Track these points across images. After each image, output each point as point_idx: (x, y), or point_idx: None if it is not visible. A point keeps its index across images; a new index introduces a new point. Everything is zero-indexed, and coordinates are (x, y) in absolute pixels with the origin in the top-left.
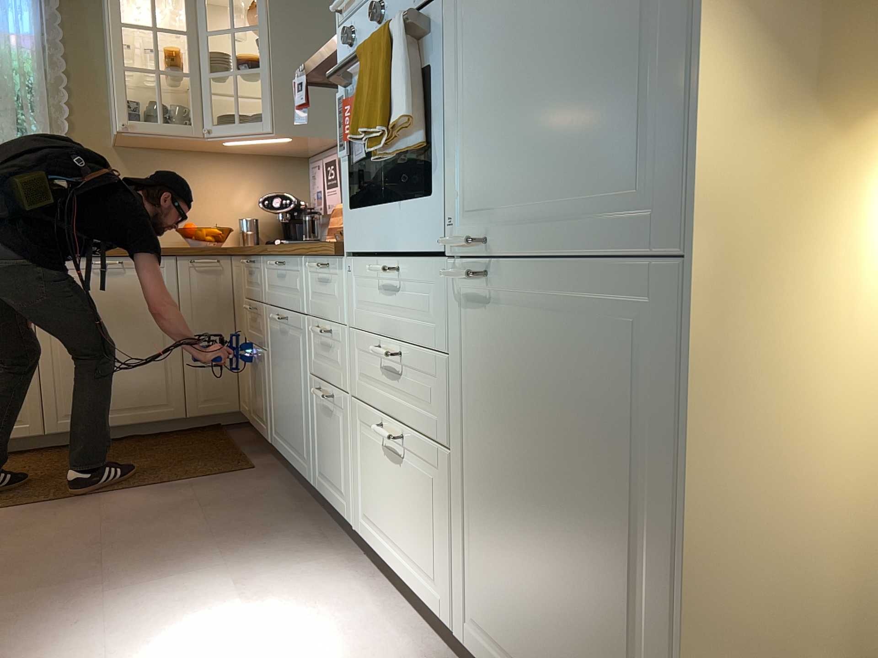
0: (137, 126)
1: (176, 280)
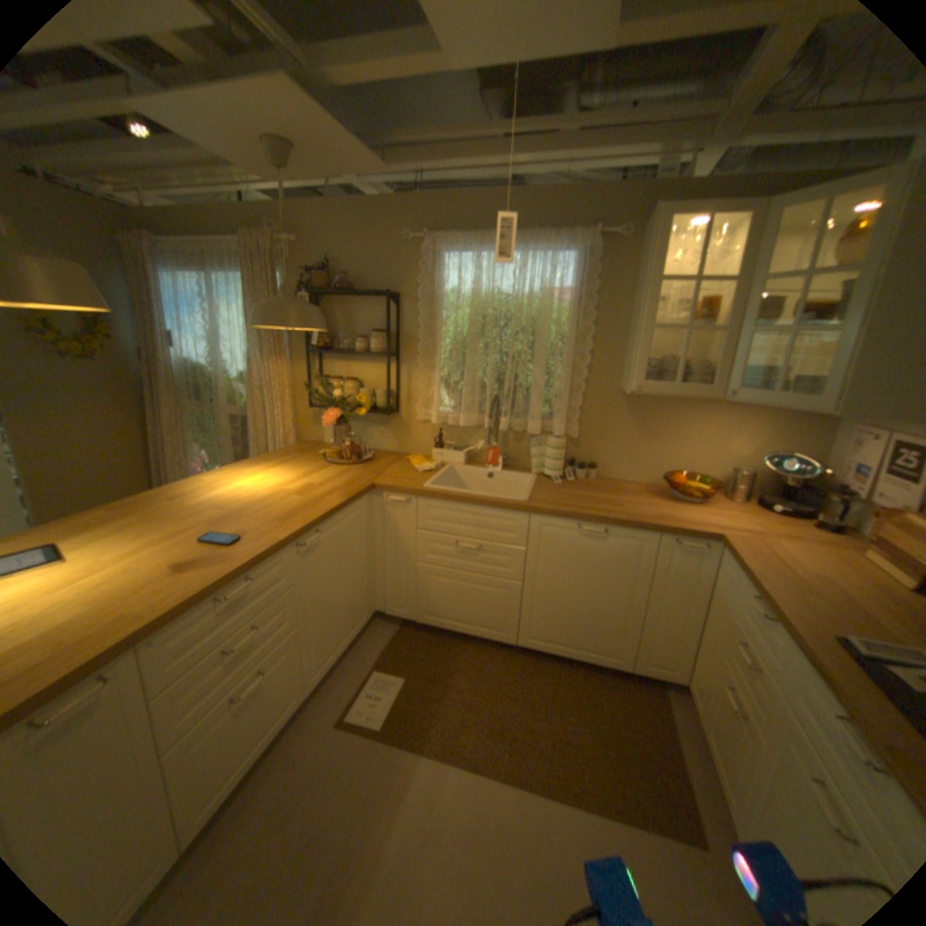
0: (653, 387)
1: (657, 557)
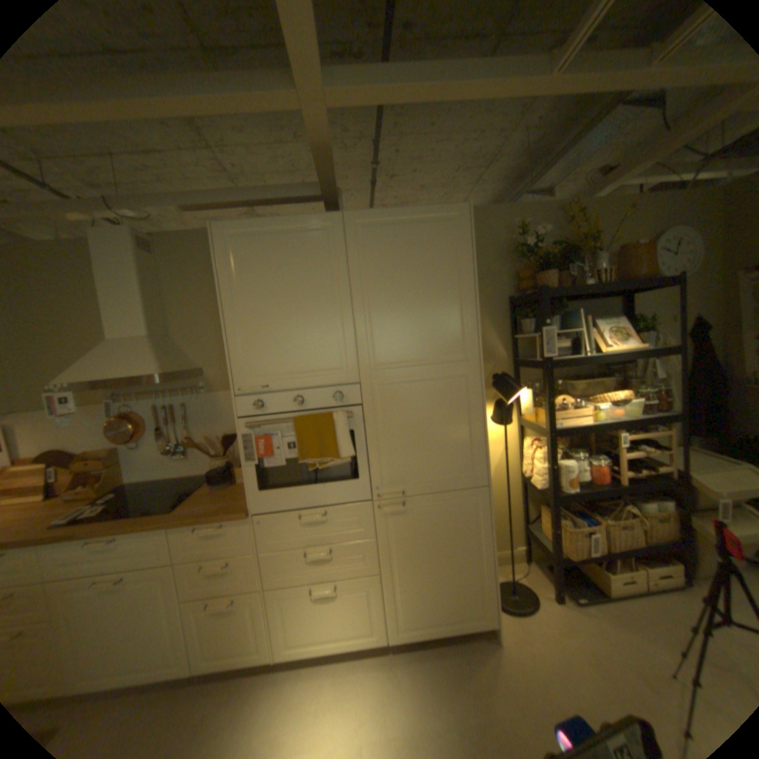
0: None
1: None
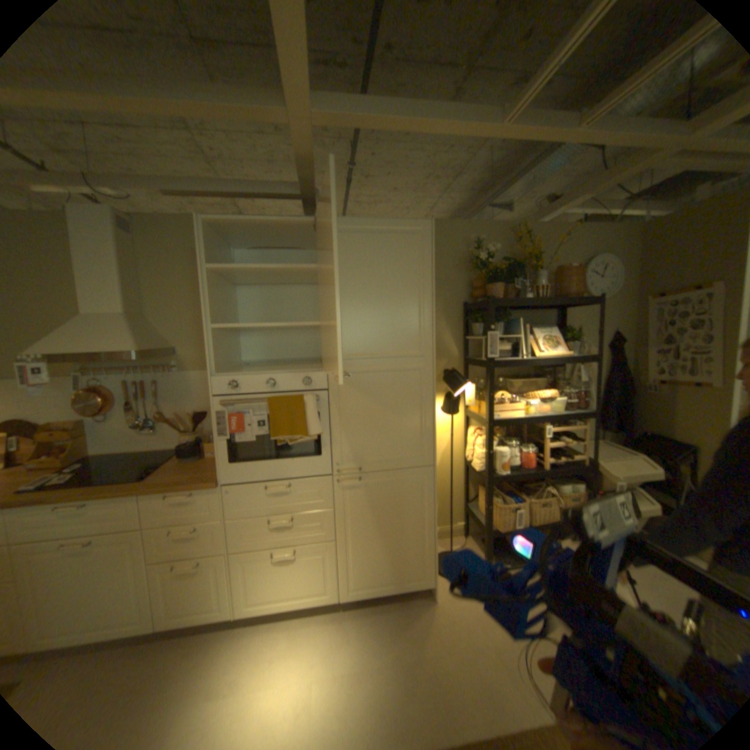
0: None
1: None
